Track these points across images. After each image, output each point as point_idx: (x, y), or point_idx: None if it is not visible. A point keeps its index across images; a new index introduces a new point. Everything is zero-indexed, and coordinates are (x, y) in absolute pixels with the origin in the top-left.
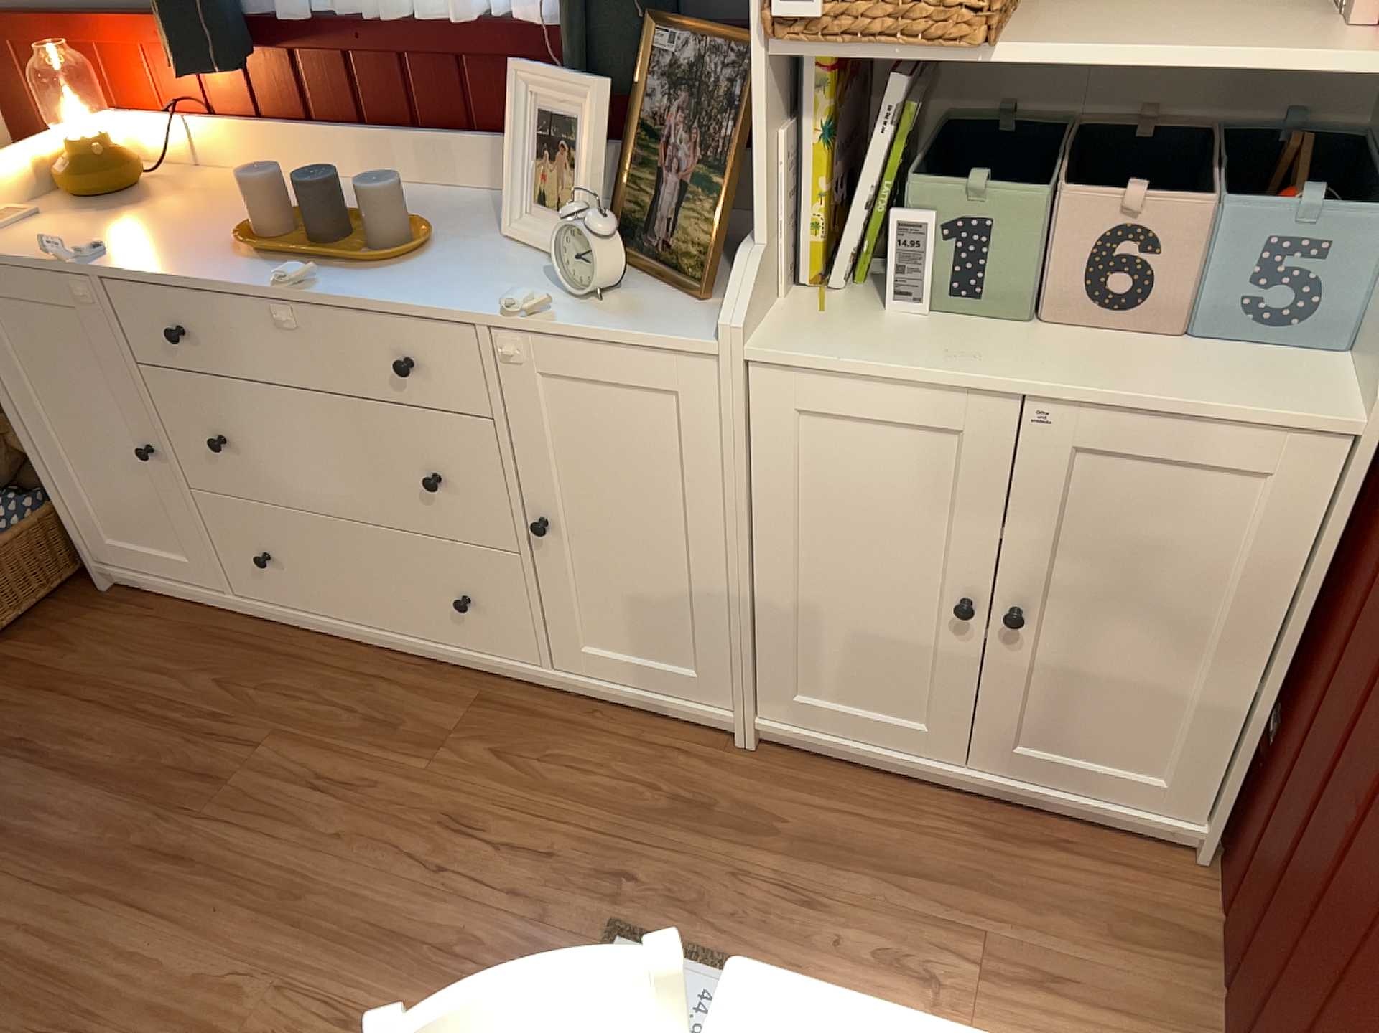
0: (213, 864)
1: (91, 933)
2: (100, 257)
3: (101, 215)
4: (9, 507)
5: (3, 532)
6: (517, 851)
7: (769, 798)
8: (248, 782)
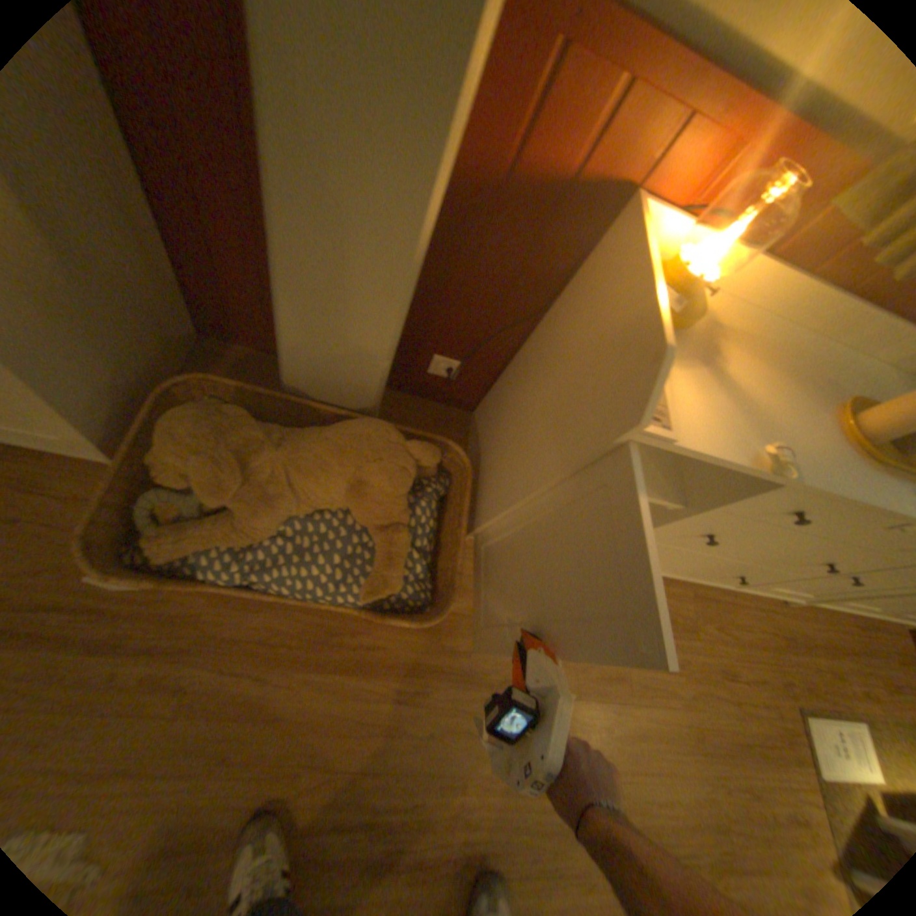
0: (658, 742)
1: (638, 808)
2: (798, 465)
3: (688, 354)
4: (419, 517)
5: (423, 539)
6: (756, 689)
7: (807, 633)
8: (637, 683)
